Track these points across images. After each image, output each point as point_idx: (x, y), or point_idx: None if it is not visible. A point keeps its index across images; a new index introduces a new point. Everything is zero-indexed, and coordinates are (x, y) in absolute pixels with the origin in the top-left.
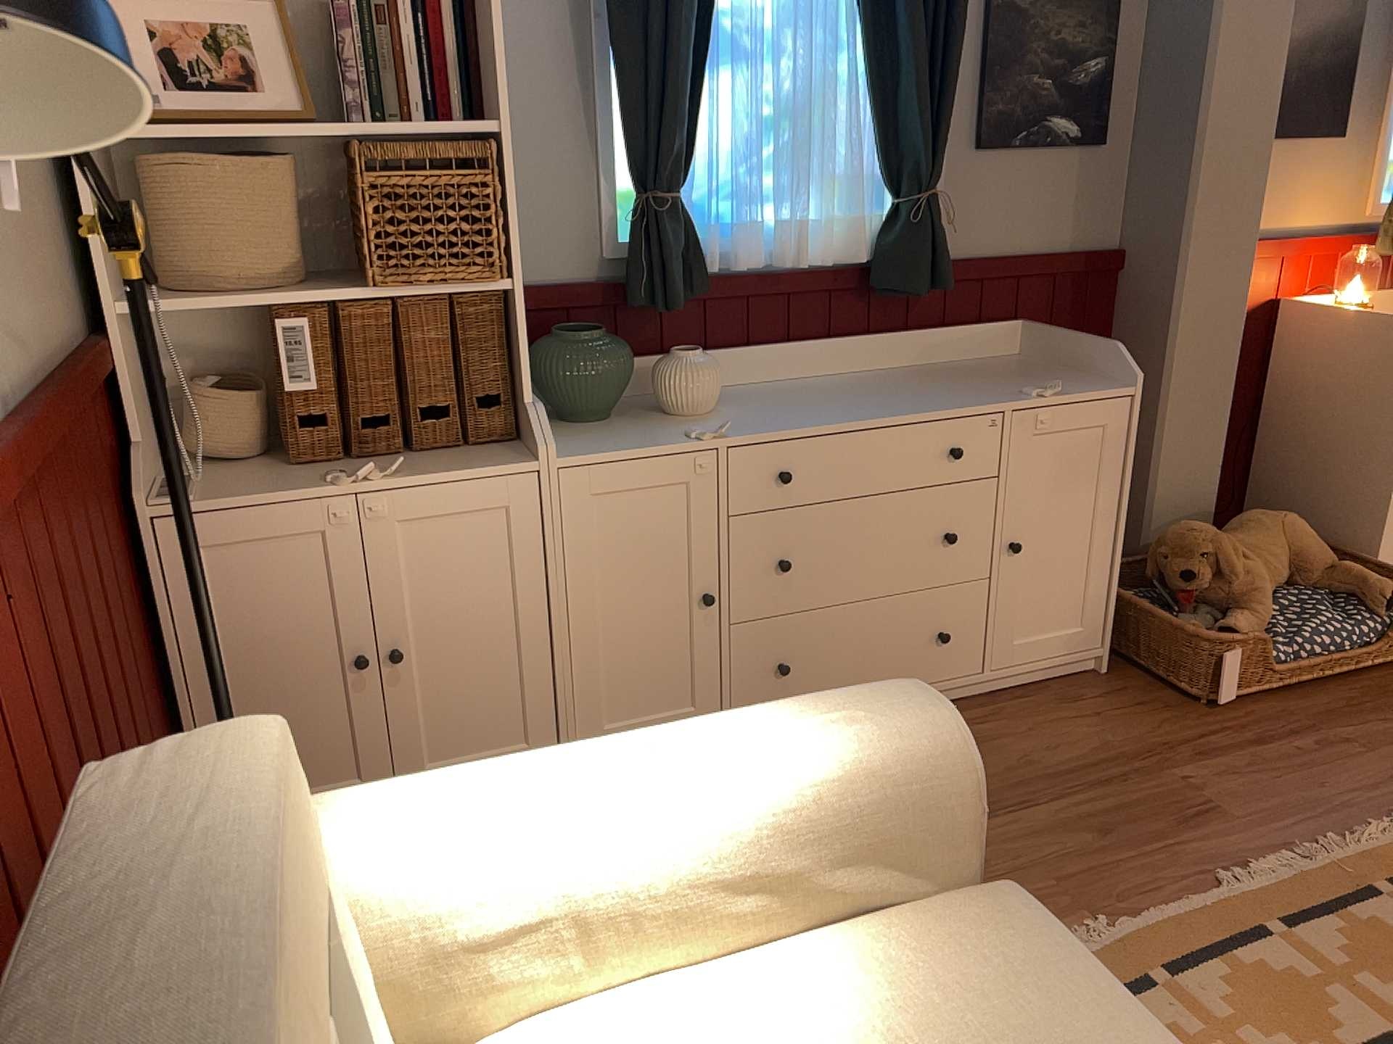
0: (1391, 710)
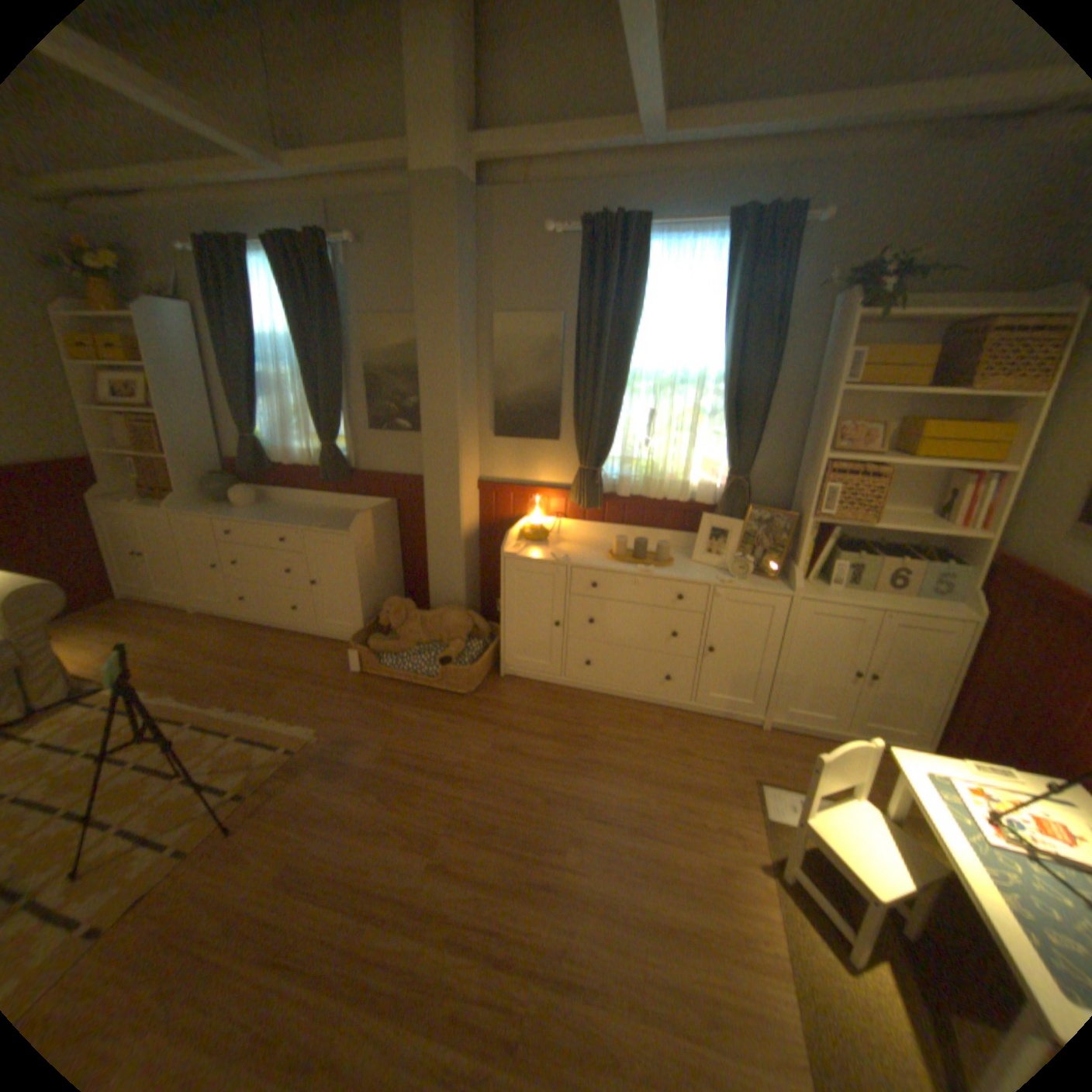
0: (406, 705)
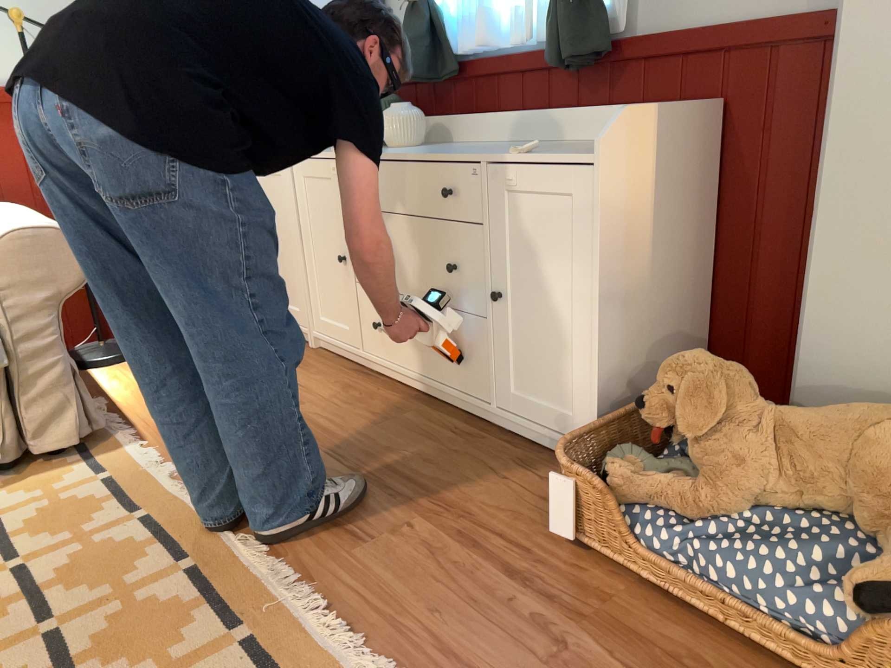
0: None
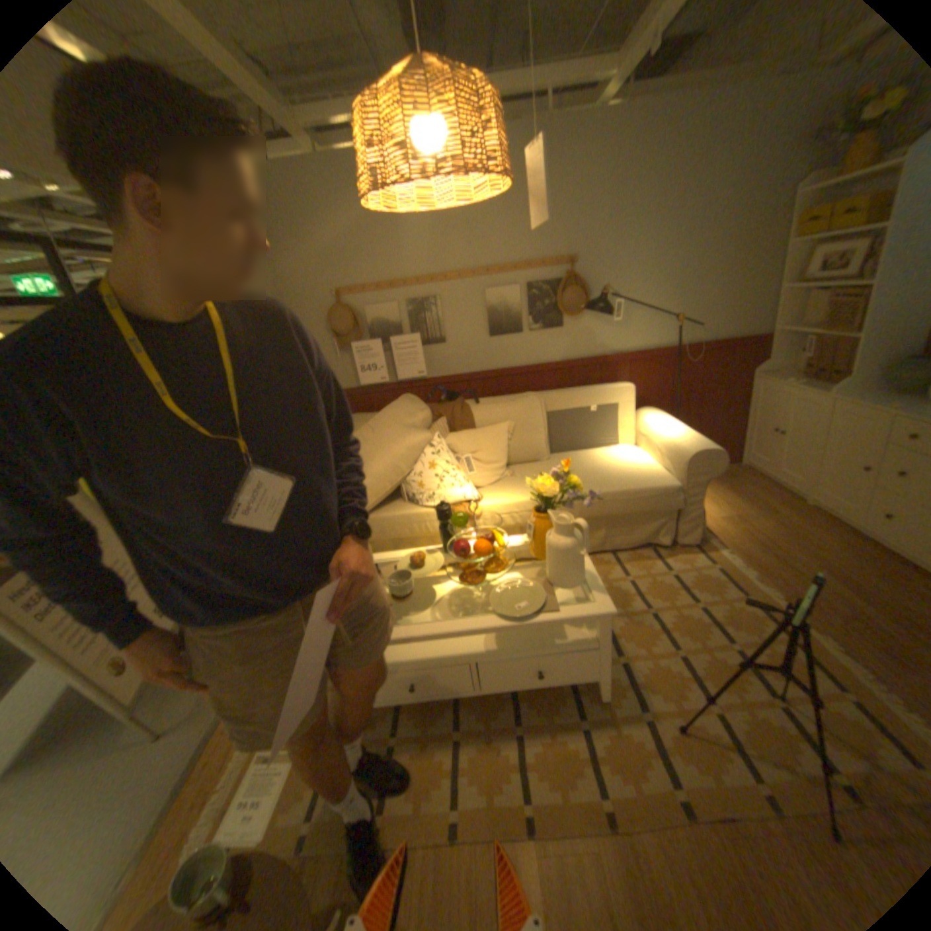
0: None
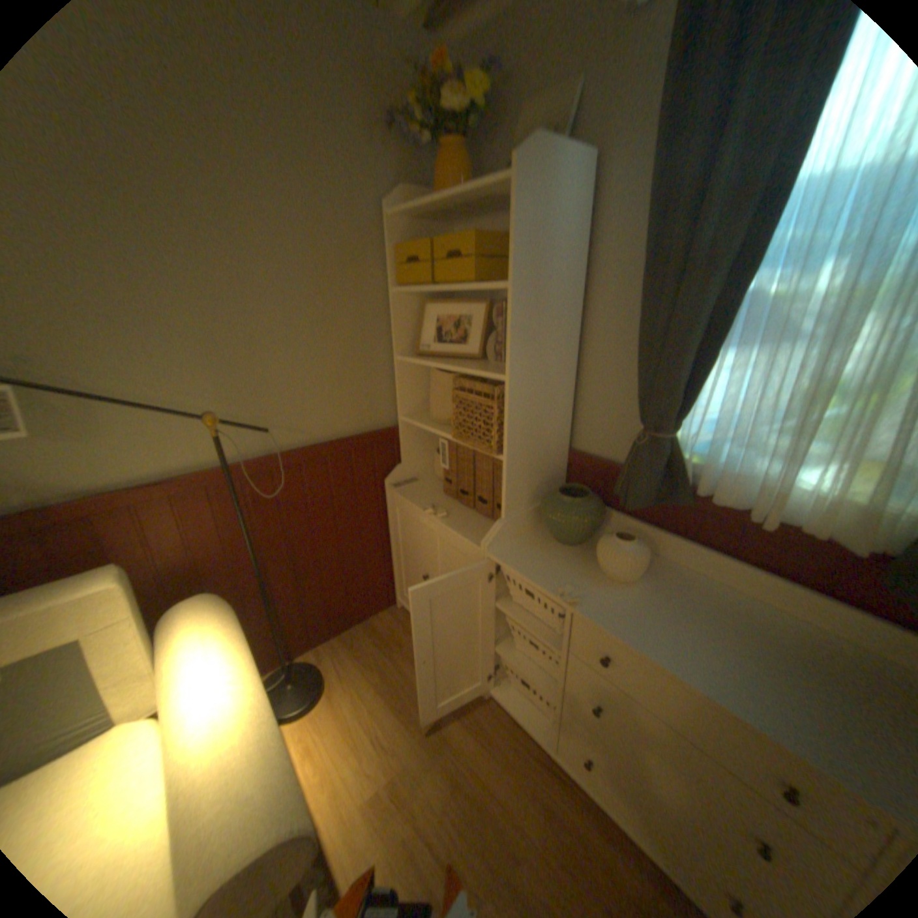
0: None
